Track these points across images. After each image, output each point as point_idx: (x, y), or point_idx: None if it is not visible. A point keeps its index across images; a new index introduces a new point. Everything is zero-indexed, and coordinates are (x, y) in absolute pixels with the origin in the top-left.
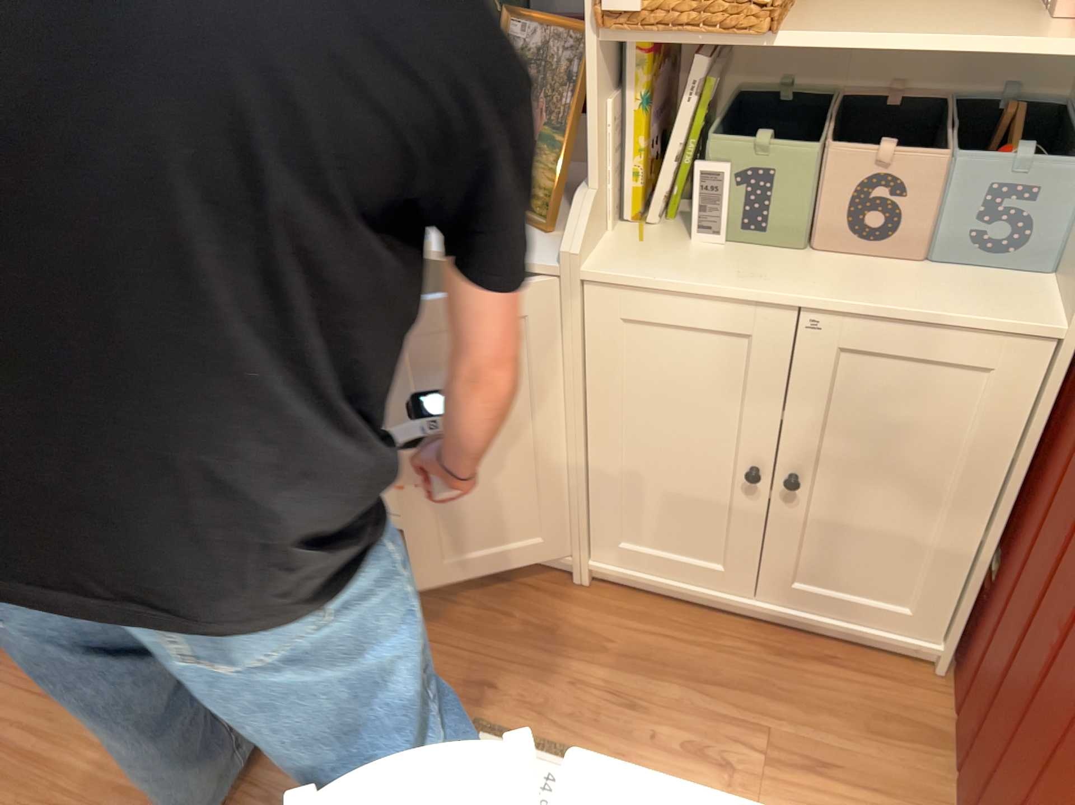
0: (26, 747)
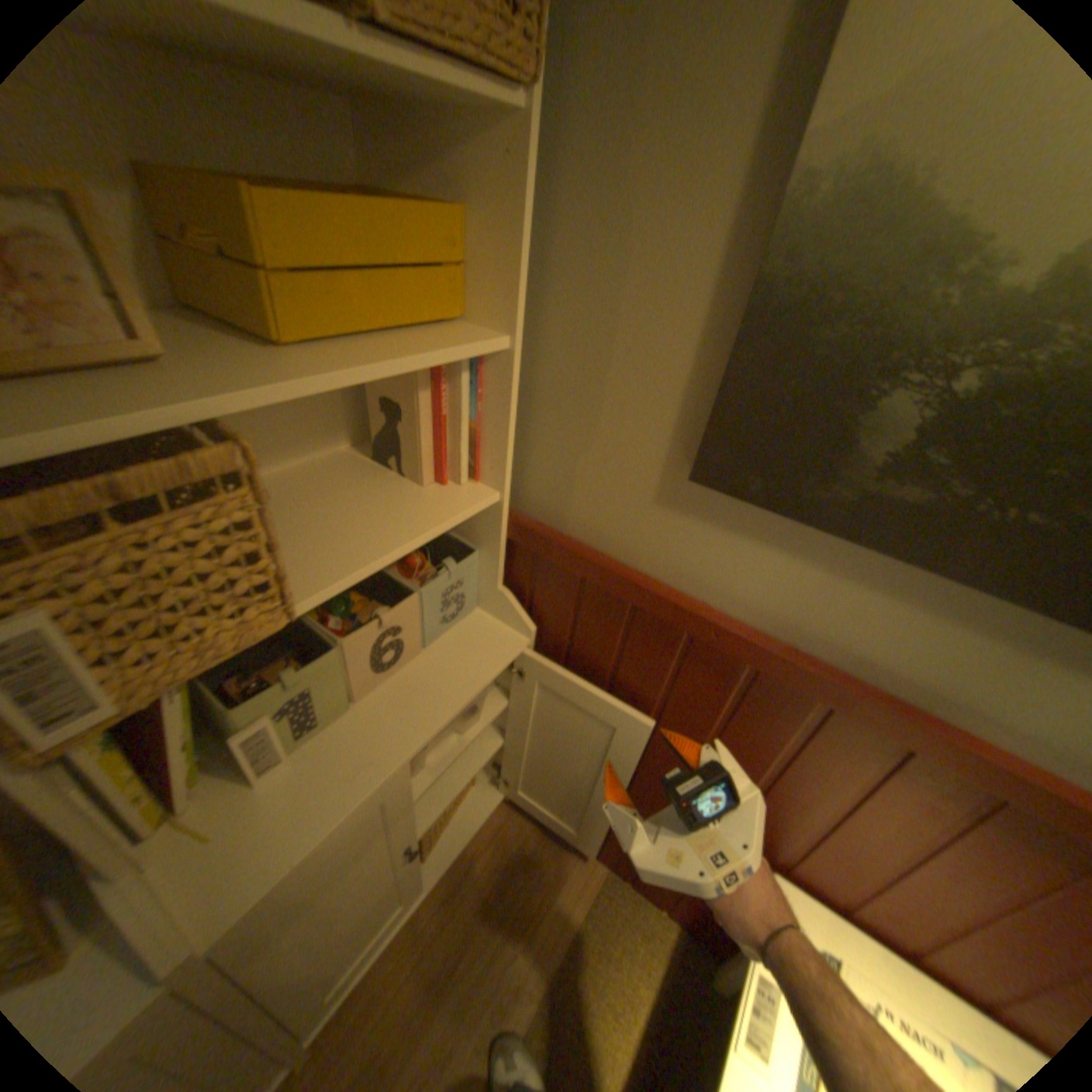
0: None
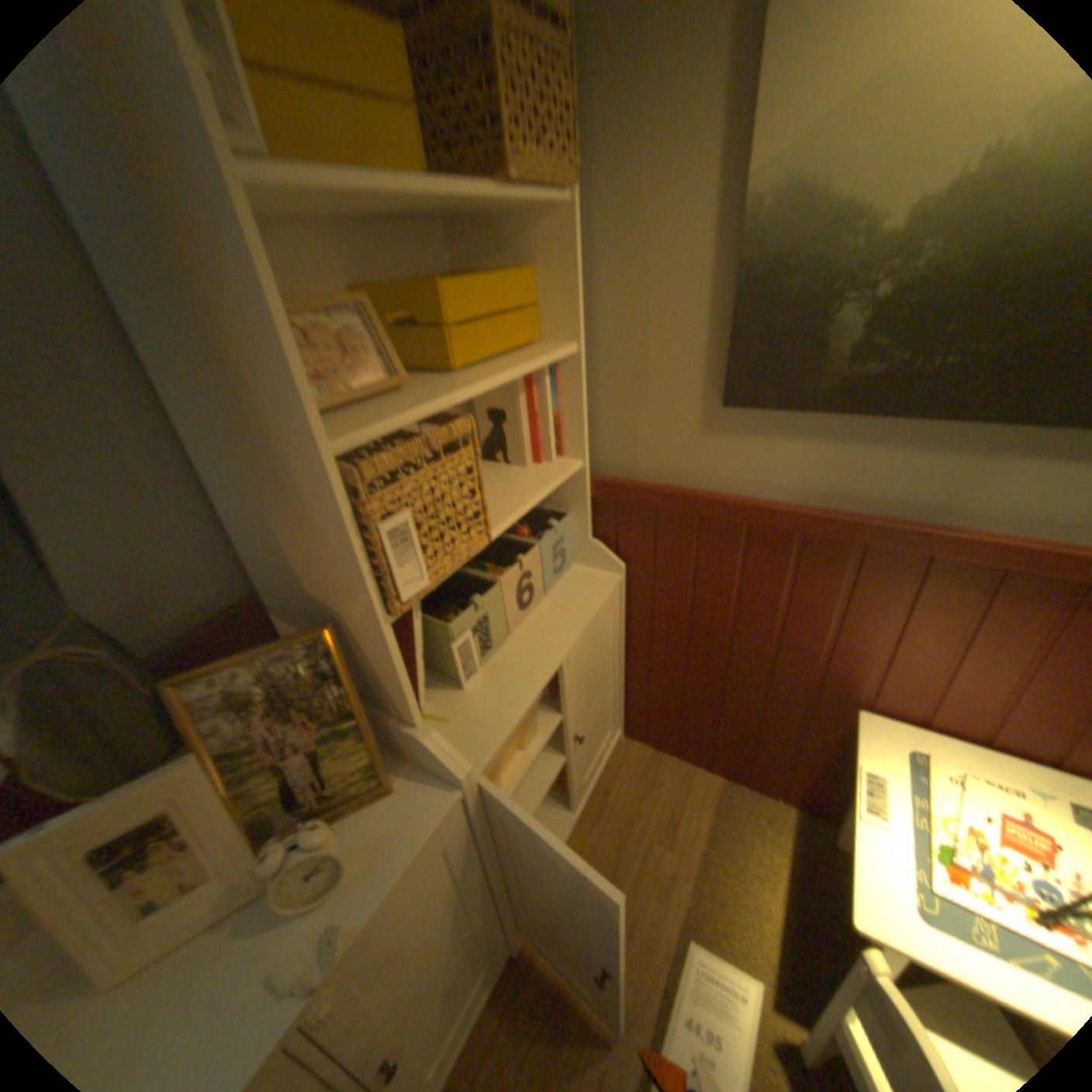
0: None
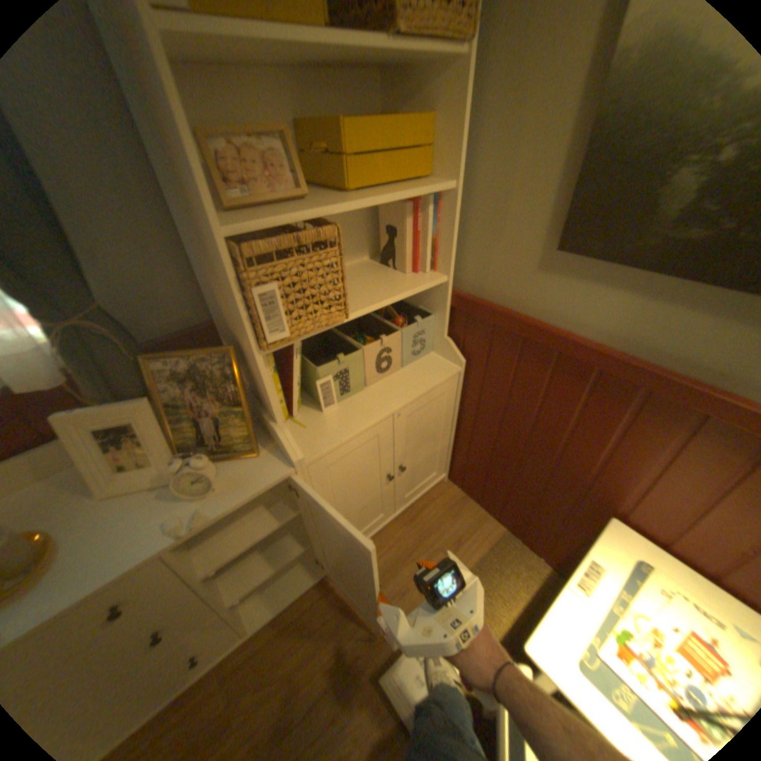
0: None
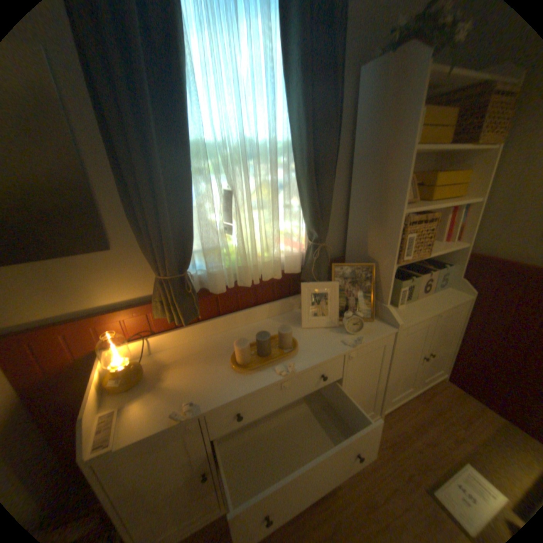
0: None
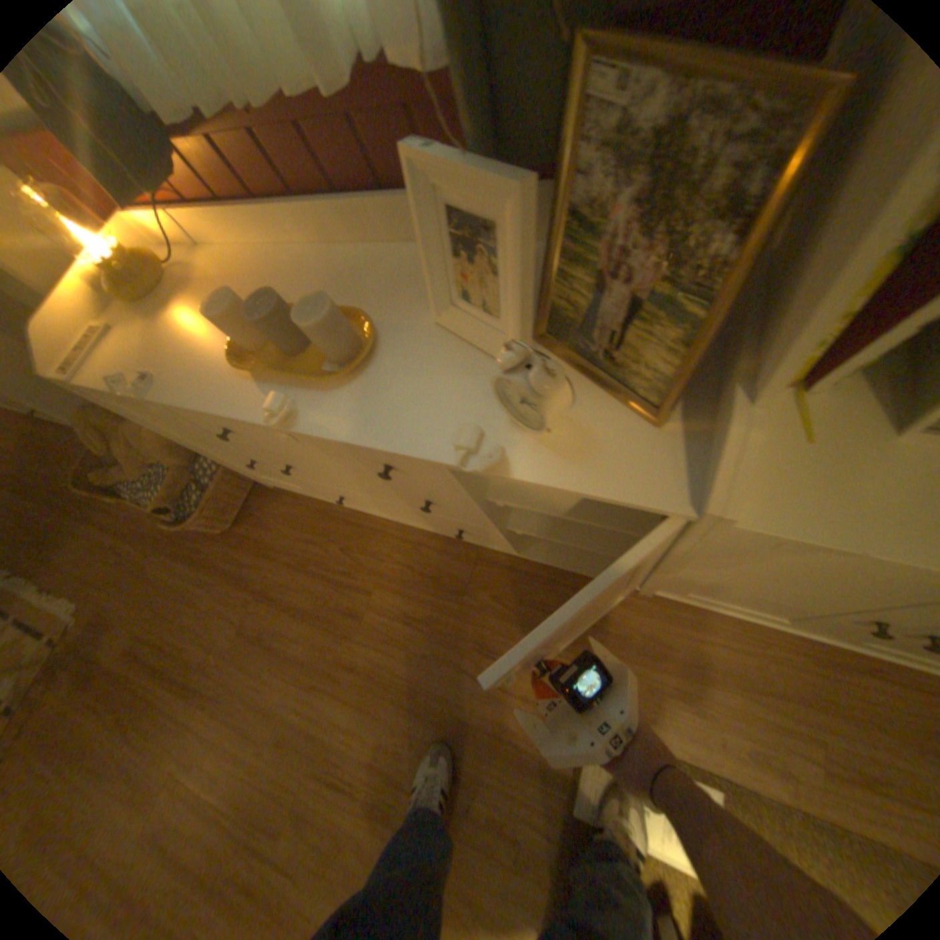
0: (298, 735)
